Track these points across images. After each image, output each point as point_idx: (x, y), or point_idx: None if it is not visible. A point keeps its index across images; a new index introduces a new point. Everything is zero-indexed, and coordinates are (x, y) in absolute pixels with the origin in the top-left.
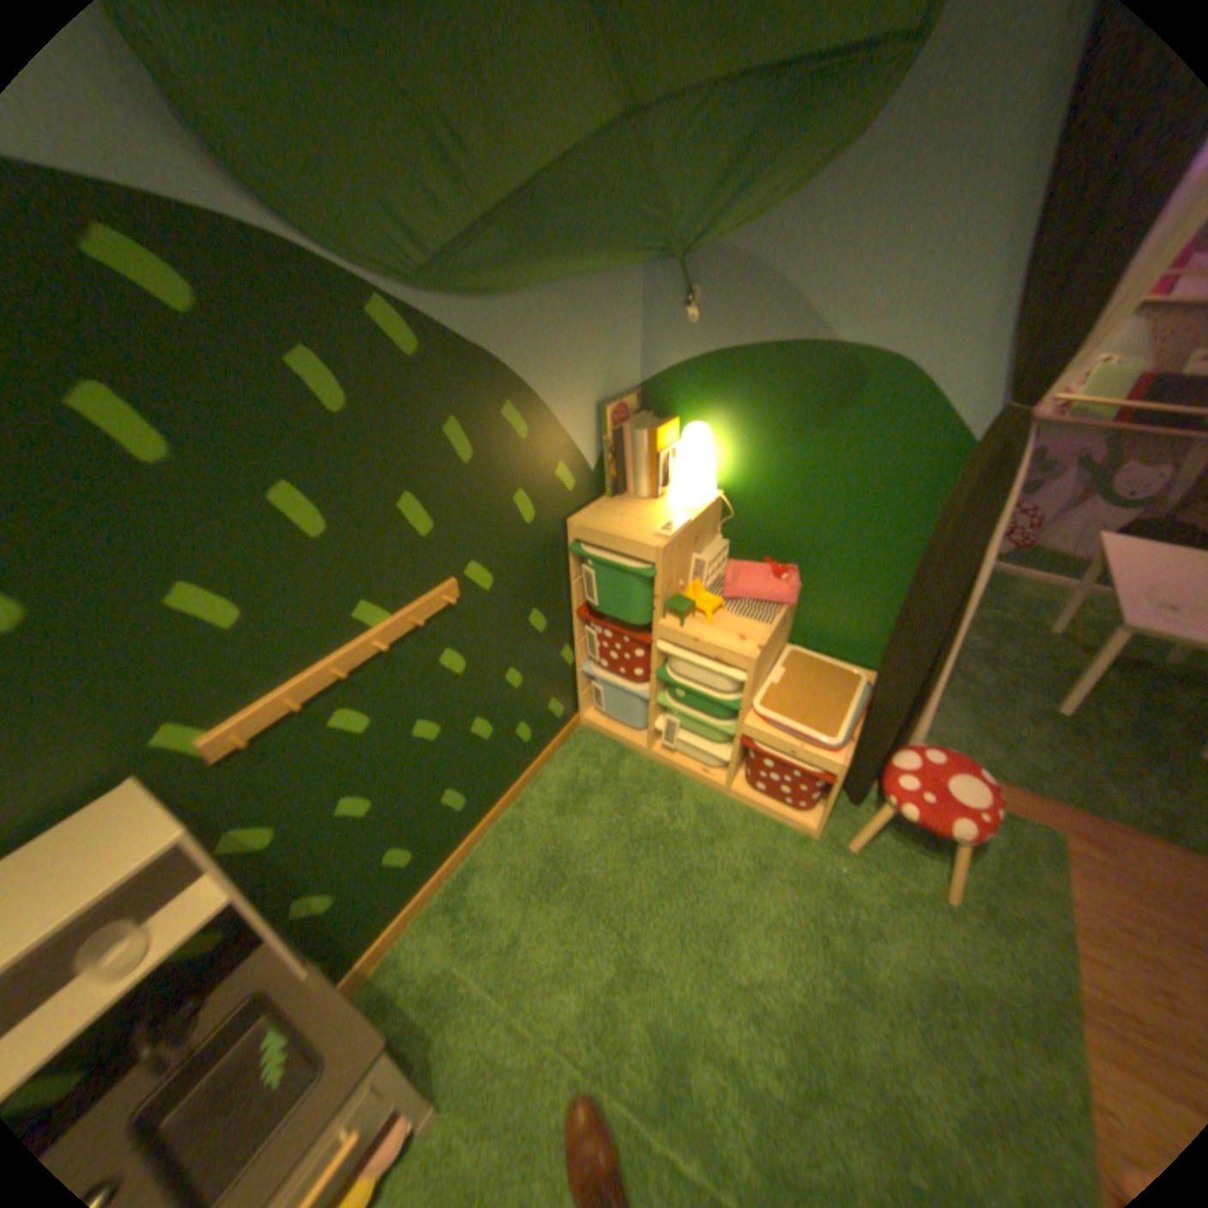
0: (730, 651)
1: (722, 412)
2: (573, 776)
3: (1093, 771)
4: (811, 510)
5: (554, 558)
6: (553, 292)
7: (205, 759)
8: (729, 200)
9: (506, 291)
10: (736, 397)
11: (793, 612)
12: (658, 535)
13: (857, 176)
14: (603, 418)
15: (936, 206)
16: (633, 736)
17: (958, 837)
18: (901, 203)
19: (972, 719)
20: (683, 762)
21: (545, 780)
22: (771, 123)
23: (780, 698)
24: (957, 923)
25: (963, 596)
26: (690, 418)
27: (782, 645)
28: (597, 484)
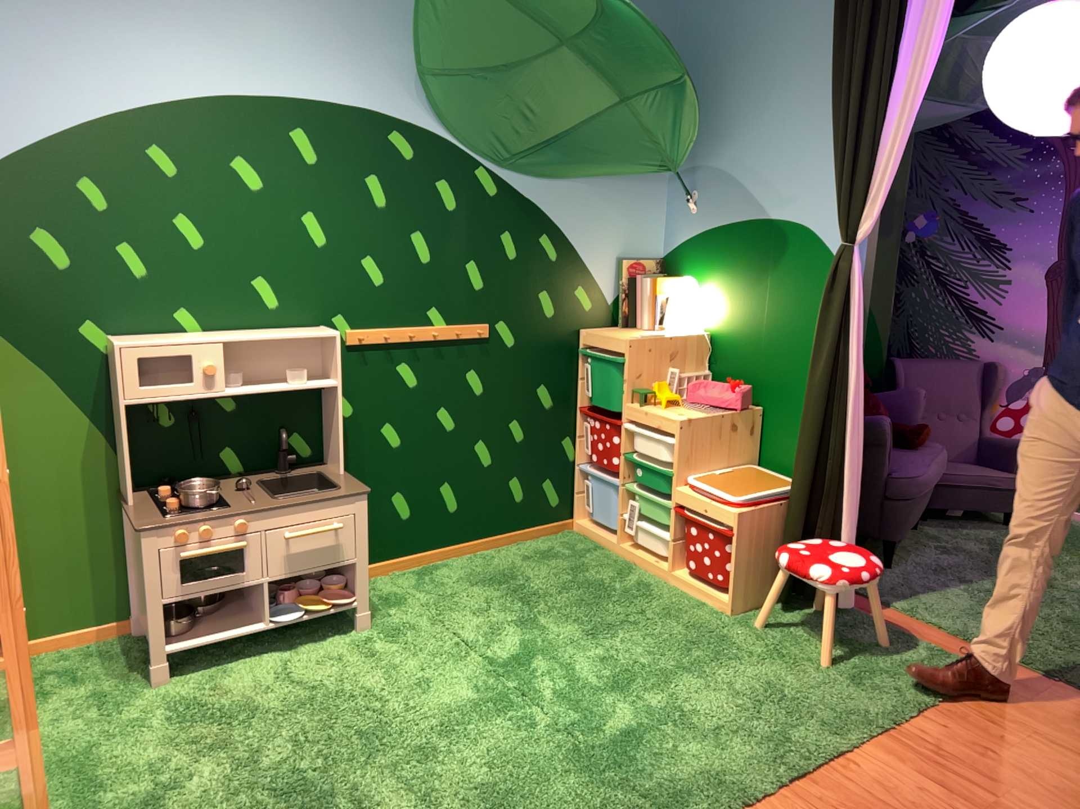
0: (667, 417)
1: (710, 271)
2: (548, 550)
3: (1079, 655)
4: (765, 341)
5: (566, 352)
6: (587, 182)
7: (343, 341)
8: (677, 135)
9: (552, 175)
10: (718, 259)
11: (756, 432)
12: (635, 336)
13: (770, 126)
14: (622, 267)
15: (807, 139)
16: (611, 537)
17: (812, 573)
18: (791, 138)
19: (971, 603)
20: (644, 555)
21: (524, 546)
22: (677, 101)
23: (715, 479)
24: (818, 673)
25: (827, 377)
26: (692, 277)
27: (742, 459)
28: (614, 314)
